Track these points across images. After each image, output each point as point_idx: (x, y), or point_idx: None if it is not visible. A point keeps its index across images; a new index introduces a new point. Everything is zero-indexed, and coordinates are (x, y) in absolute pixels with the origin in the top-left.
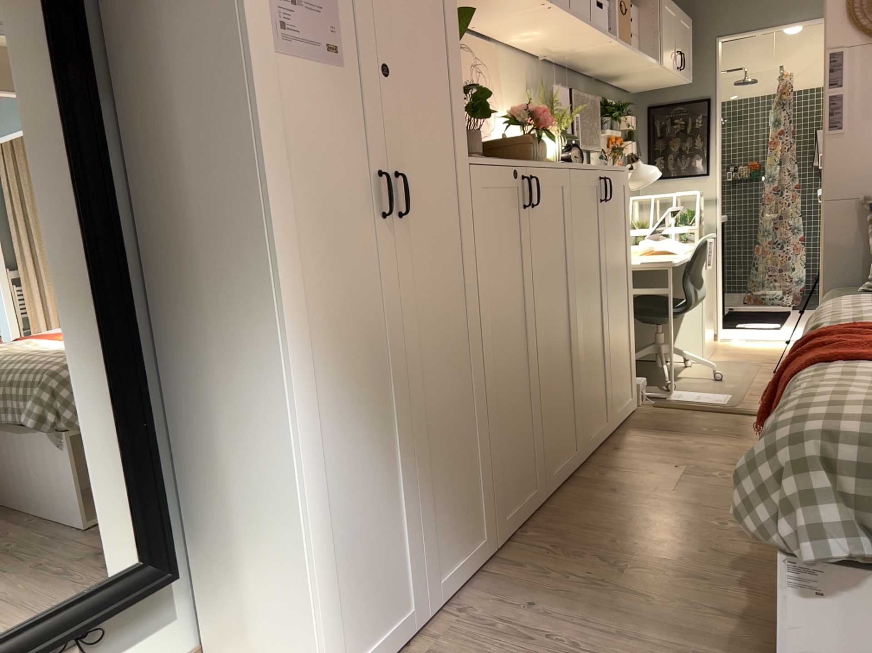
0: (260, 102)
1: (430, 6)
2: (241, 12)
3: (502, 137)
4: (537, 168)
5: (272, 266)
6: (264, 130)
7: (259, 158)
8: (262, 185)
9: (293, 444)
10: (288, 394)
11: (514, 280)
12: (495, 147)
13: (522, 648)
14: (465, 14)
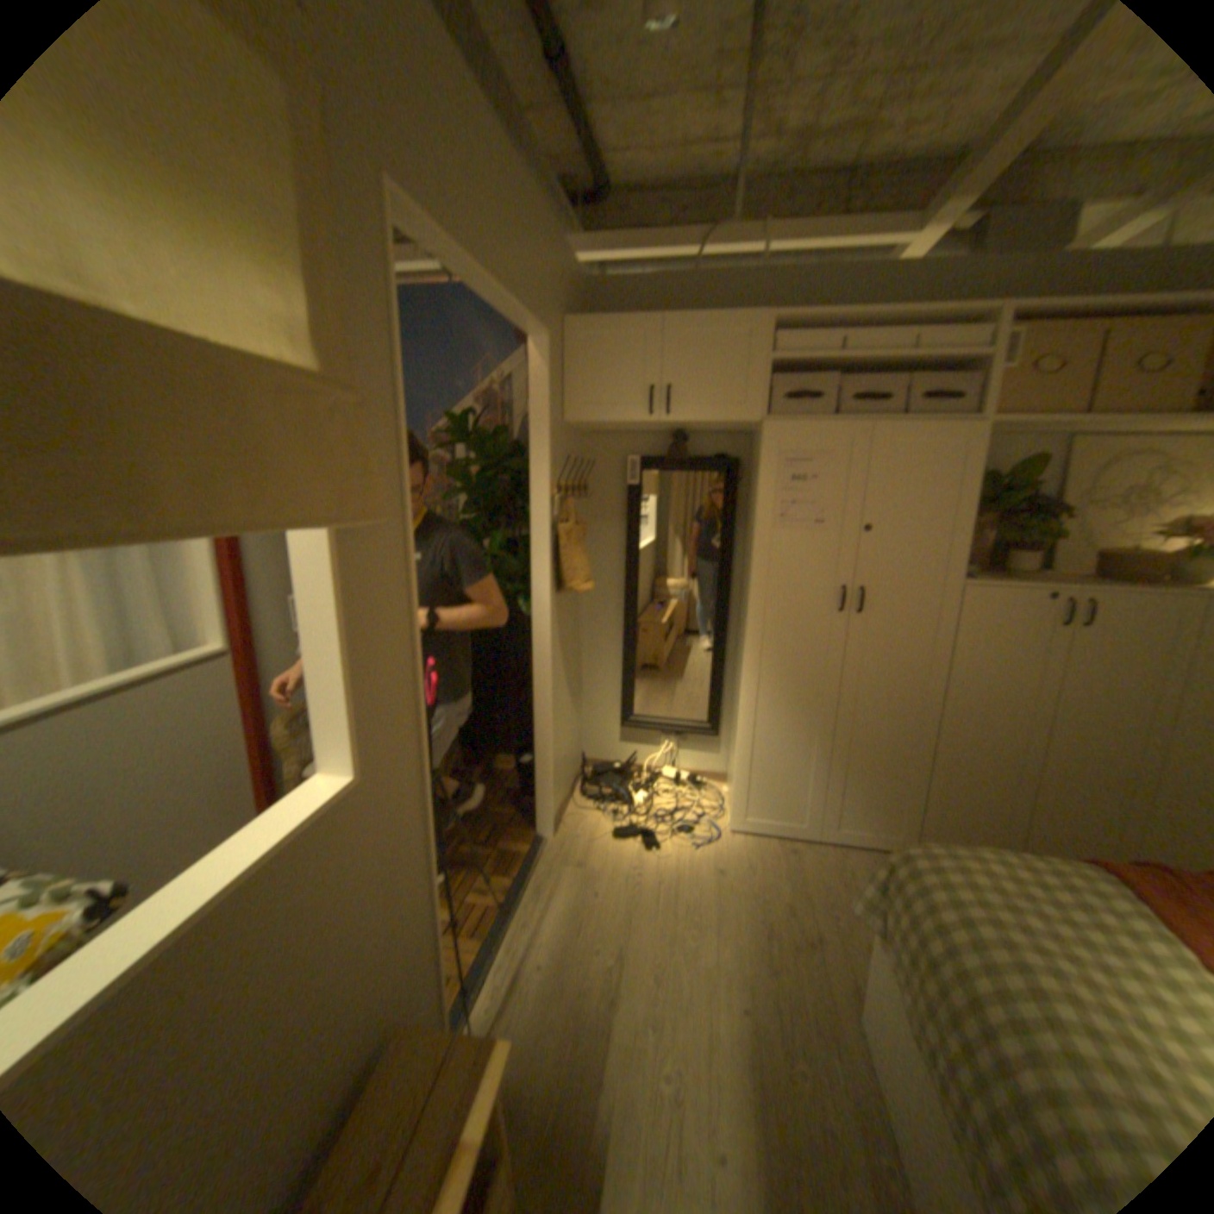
0: (759, 555)
1: (973, 469)
2: (756, 517)
3: (1126, 553)
4: (1109, 595)
5: (748, 626)
6: (758, 567)
7: (751, 579)
8: (750, 591)
9: (741, 704)
10: (743, 683)
11: (1050, 683)
12: (1105, 561)
13: (844, 890)
14: (1044, 461)
